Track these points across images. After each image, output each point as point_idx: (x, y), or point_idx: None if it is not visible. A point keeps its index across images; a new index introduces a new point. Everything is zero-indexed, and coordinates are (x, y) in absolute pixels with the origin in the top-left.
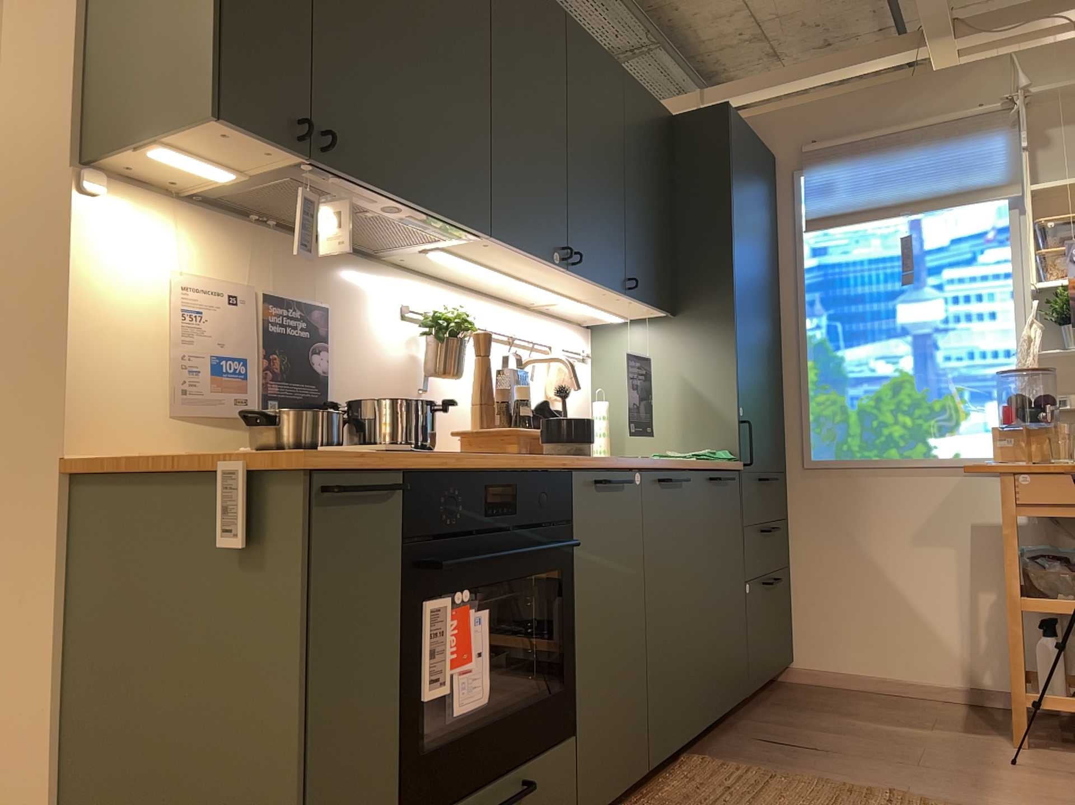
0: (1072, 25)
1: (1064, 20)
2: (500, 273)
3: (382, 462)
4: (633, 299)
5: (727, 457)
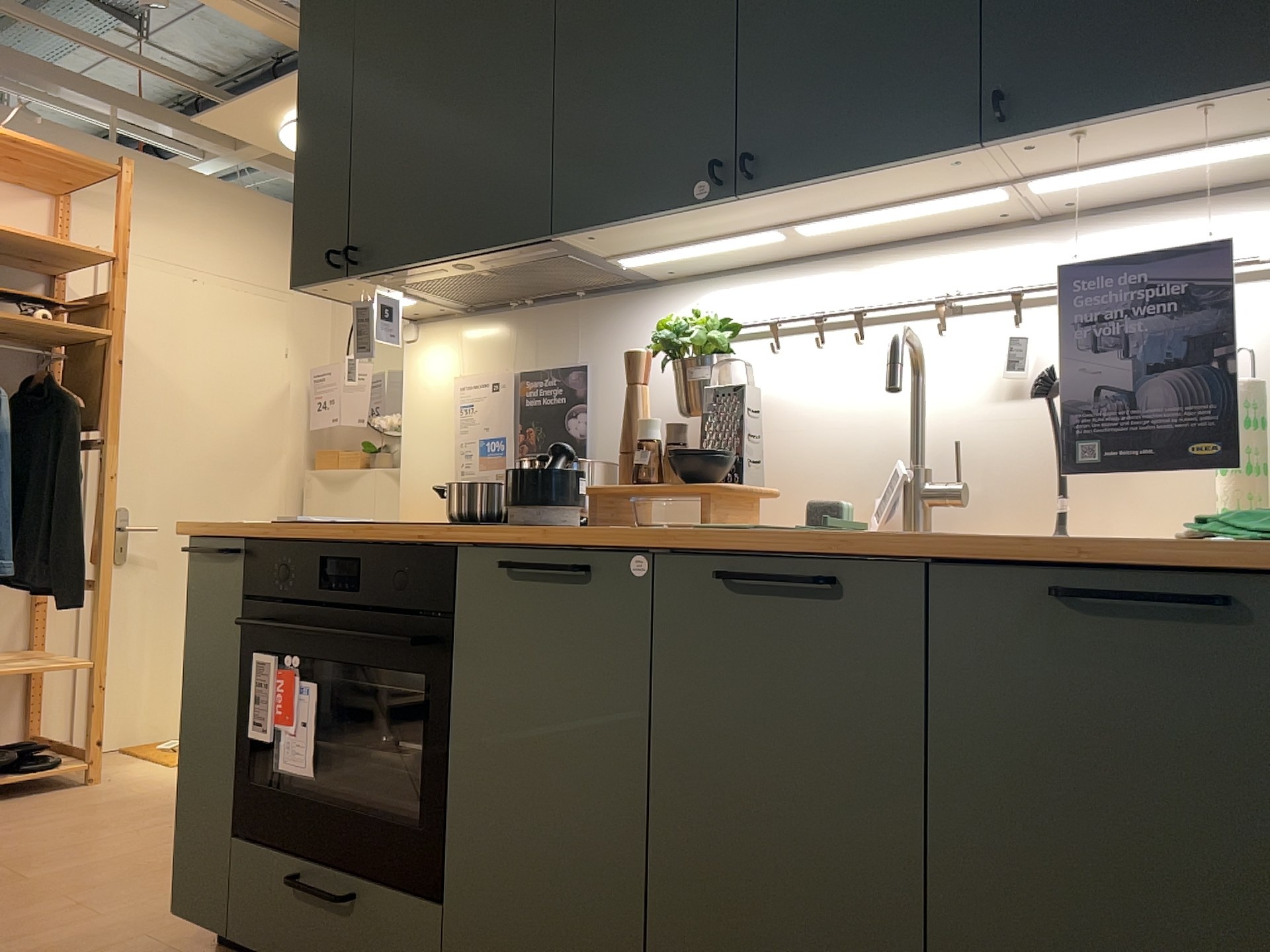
0: None
1: None
2: (742, 237)
3: (224, 530)
4: (1064, 134)
5: None
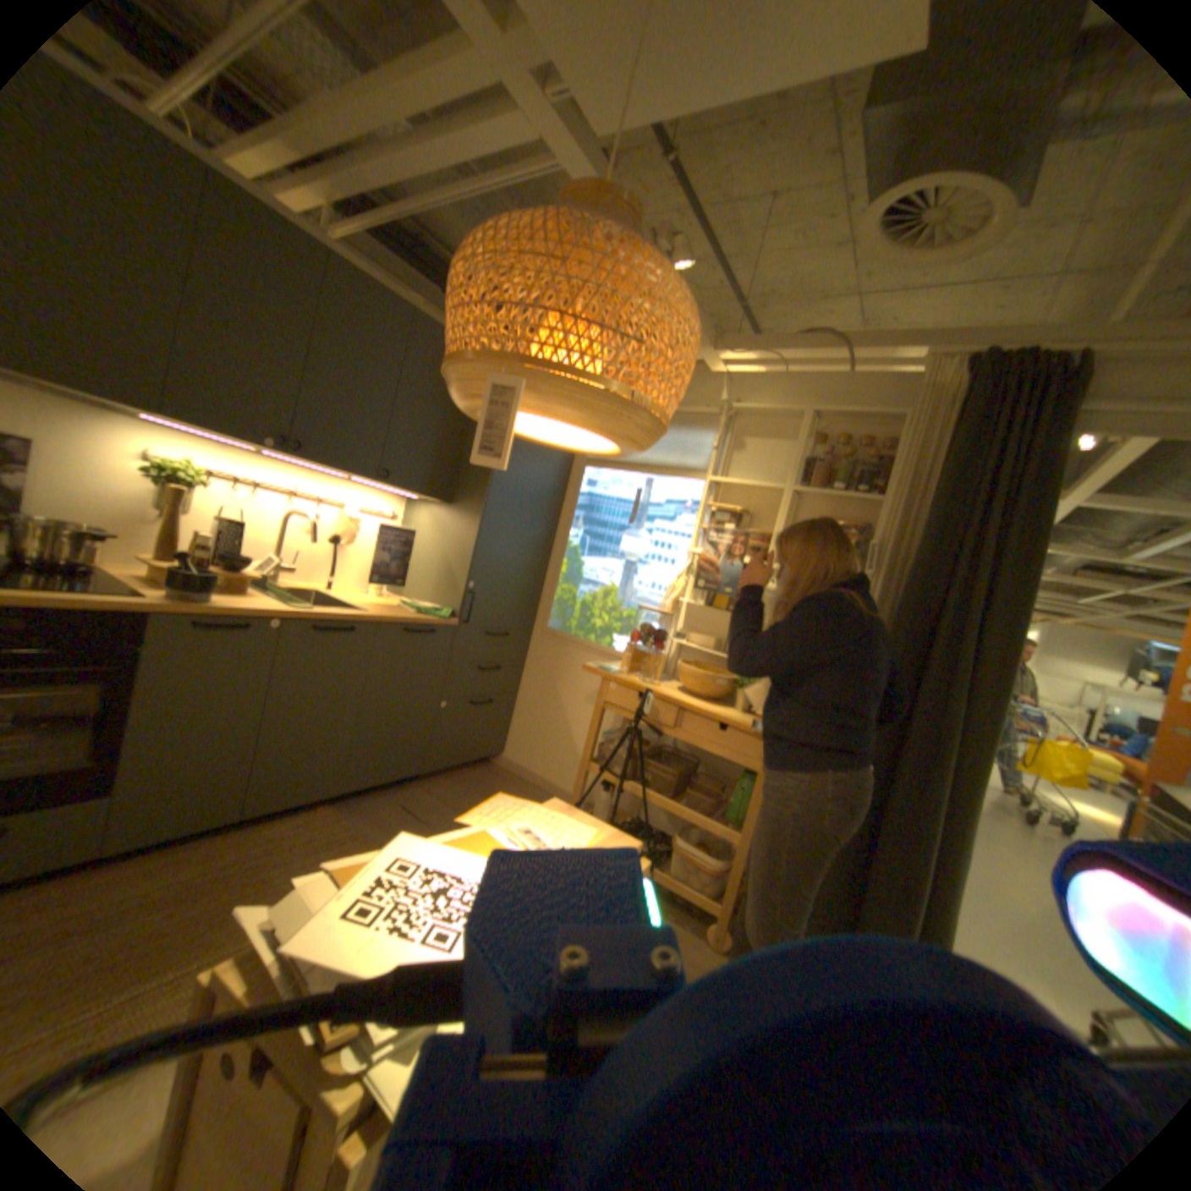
0: (784, 358)
1: (778, 352)
2: (237, 443)
3: None
4: (391, 485)
5: (438, 614)
